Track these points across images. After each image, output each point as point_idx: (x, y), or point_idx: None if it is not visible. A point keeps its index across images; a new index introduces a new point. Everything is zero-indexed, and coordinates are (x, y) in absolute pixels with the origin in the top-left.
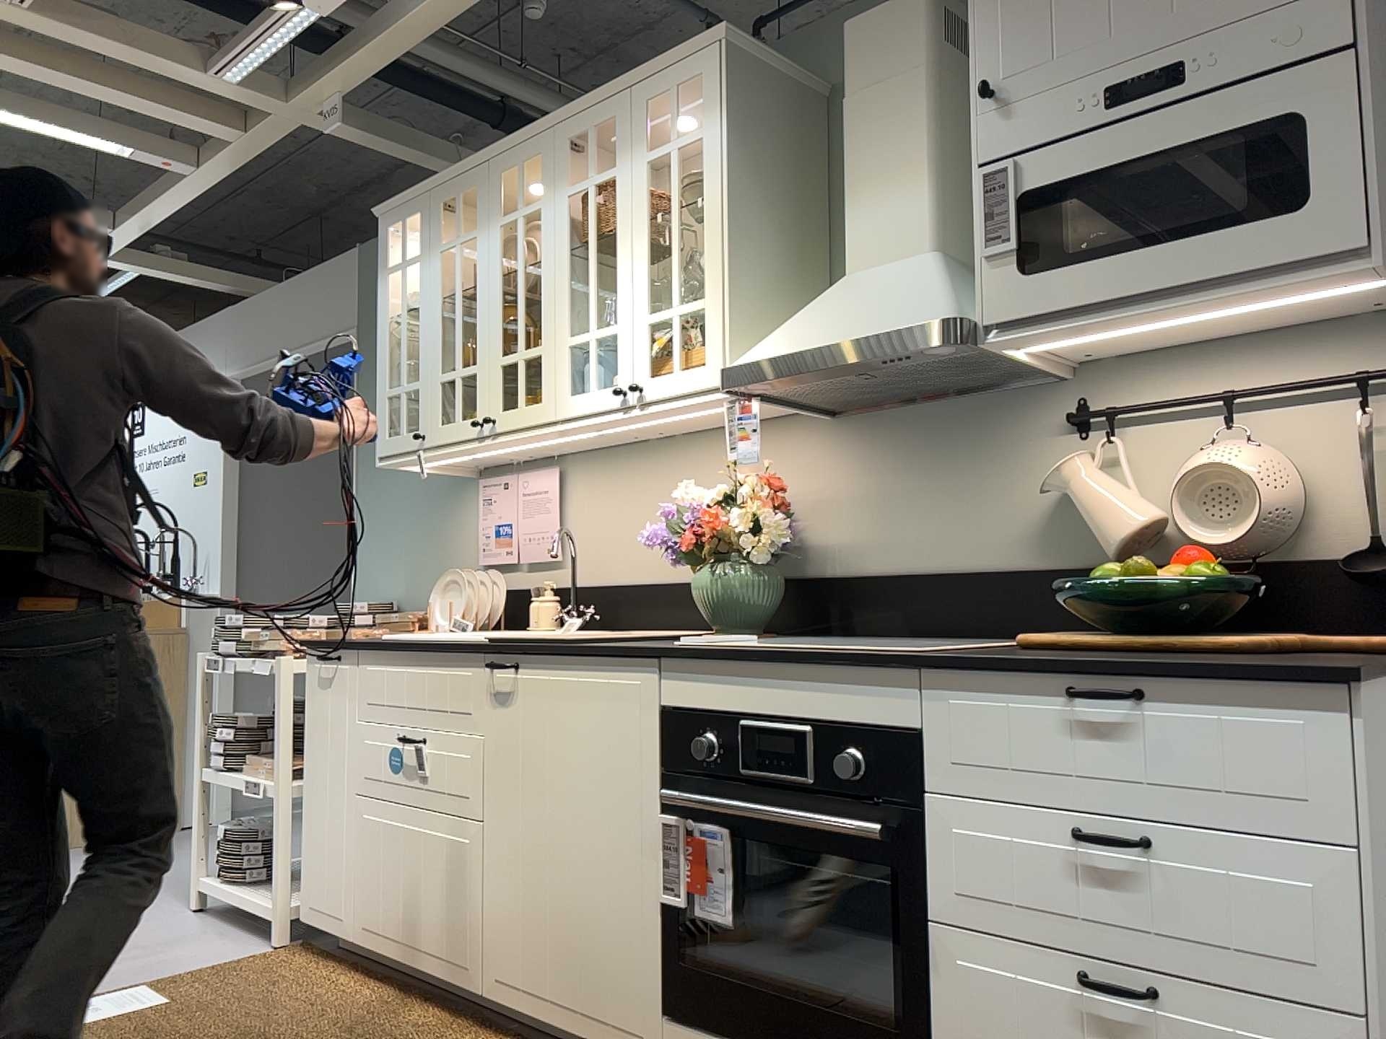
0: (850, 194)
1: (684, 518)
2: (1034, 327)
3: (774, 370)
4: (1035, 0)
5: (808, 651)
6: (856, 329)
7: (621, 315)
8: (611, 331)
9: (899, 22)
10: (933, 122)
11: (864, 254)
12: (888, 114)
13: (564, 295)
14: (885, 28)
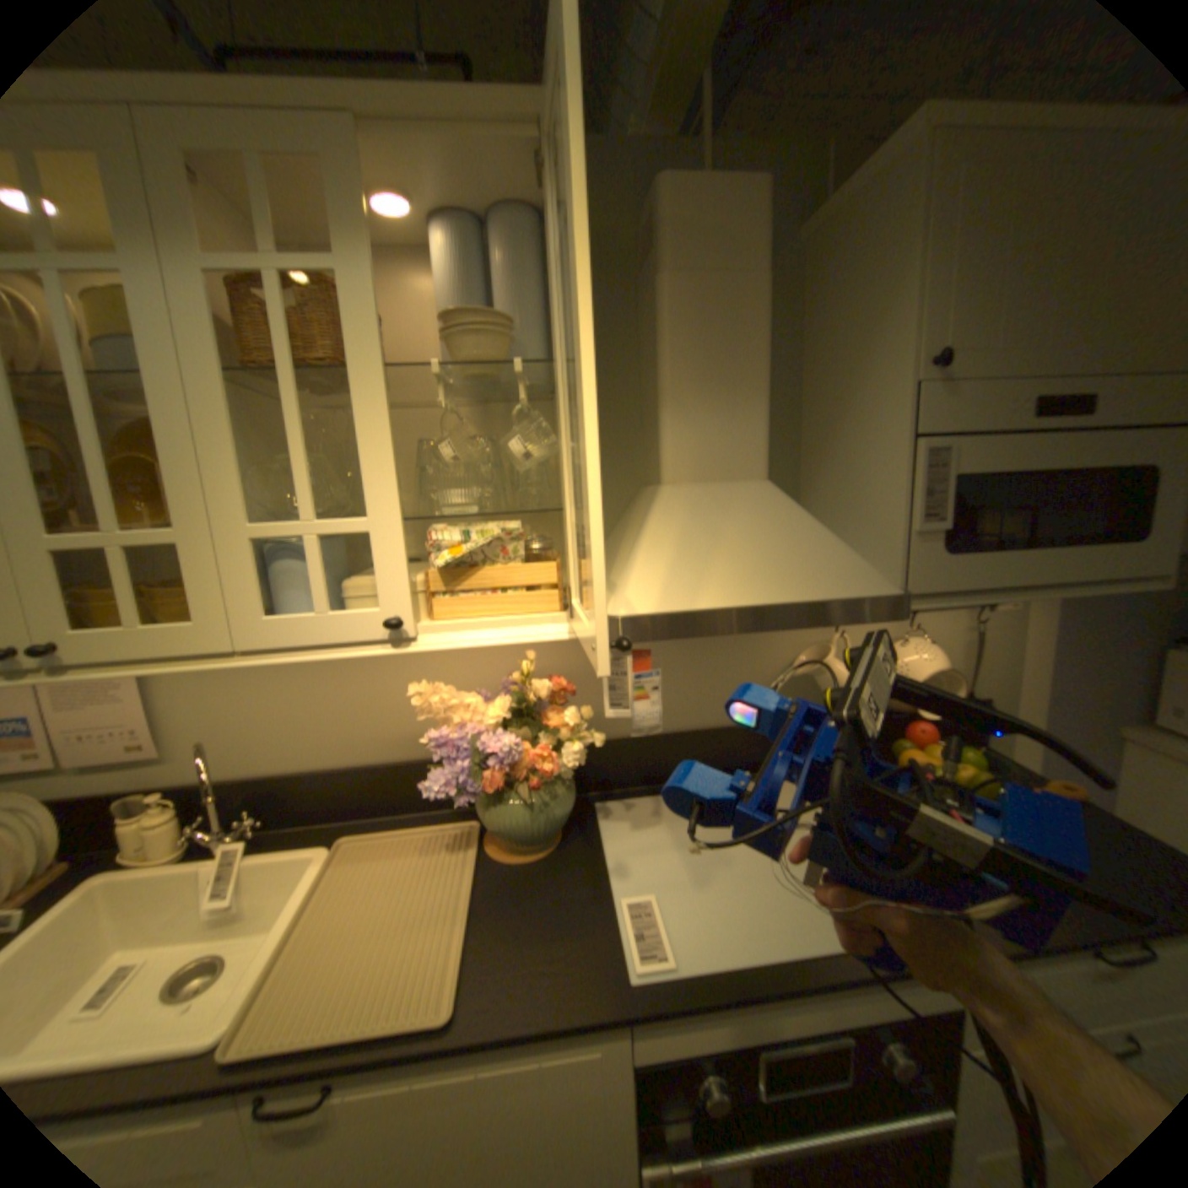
0: (675, 393)
1: (459, 741)
2: (944, 600)
3: (698, 629)
4: (993, 272)
5: (828, 959)
6: (783, 584)
7: (377, 507)
8: (357, 528)
9: (740, 202)
10: (769, 340)
11: (692, 467)
12: (724, 313)
13: (225, 451)
14: (723, 202)
